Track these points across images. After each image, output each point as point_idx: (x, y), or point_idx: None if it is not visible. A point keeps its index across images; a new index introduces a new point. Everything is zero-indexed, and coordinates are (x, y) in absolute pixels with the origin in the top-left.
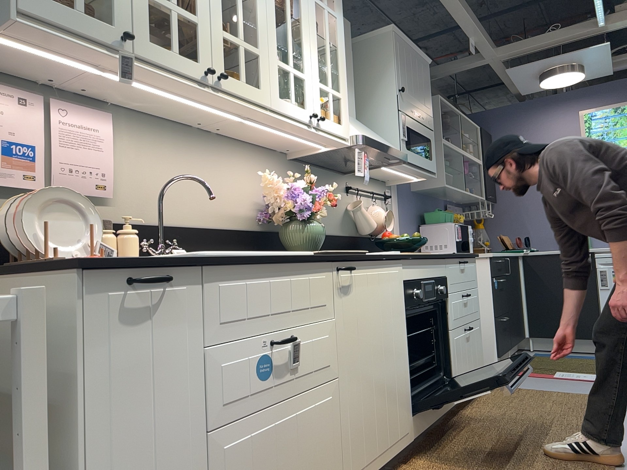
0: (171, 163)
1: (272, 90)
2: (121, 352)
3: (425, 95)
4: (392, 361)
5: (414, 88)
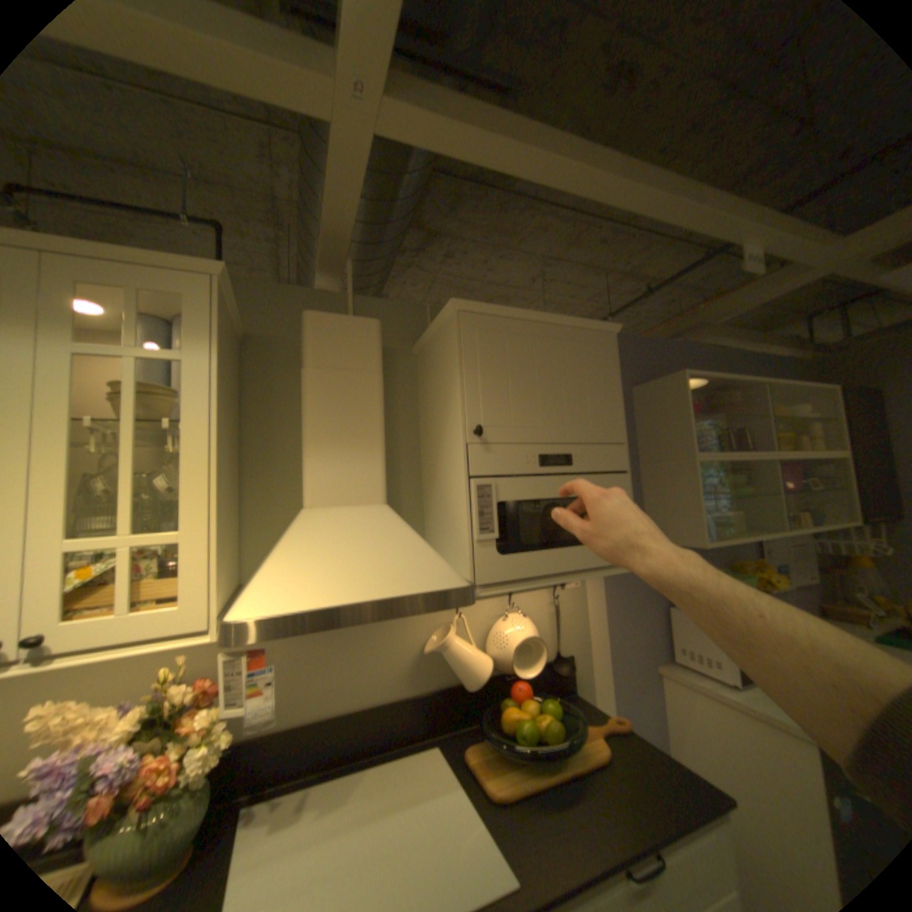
0: None
1: None
2: None
3: (588, 406)
4: None
5: (543, 404)
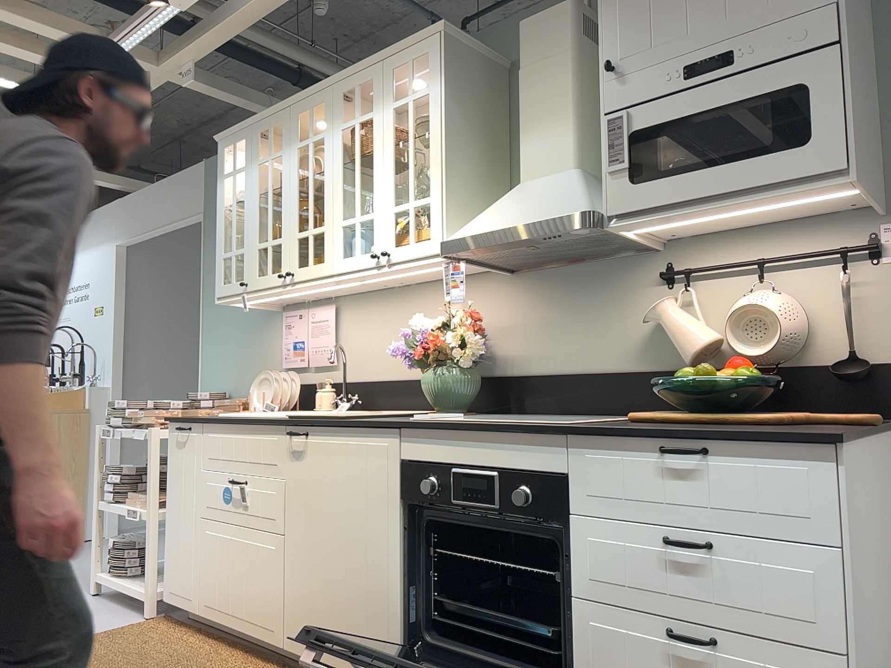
0: (376, 326)
1: (334, 254)
2: (177, 460)
3: None
4: (360, 559)
5: (691, 6)
